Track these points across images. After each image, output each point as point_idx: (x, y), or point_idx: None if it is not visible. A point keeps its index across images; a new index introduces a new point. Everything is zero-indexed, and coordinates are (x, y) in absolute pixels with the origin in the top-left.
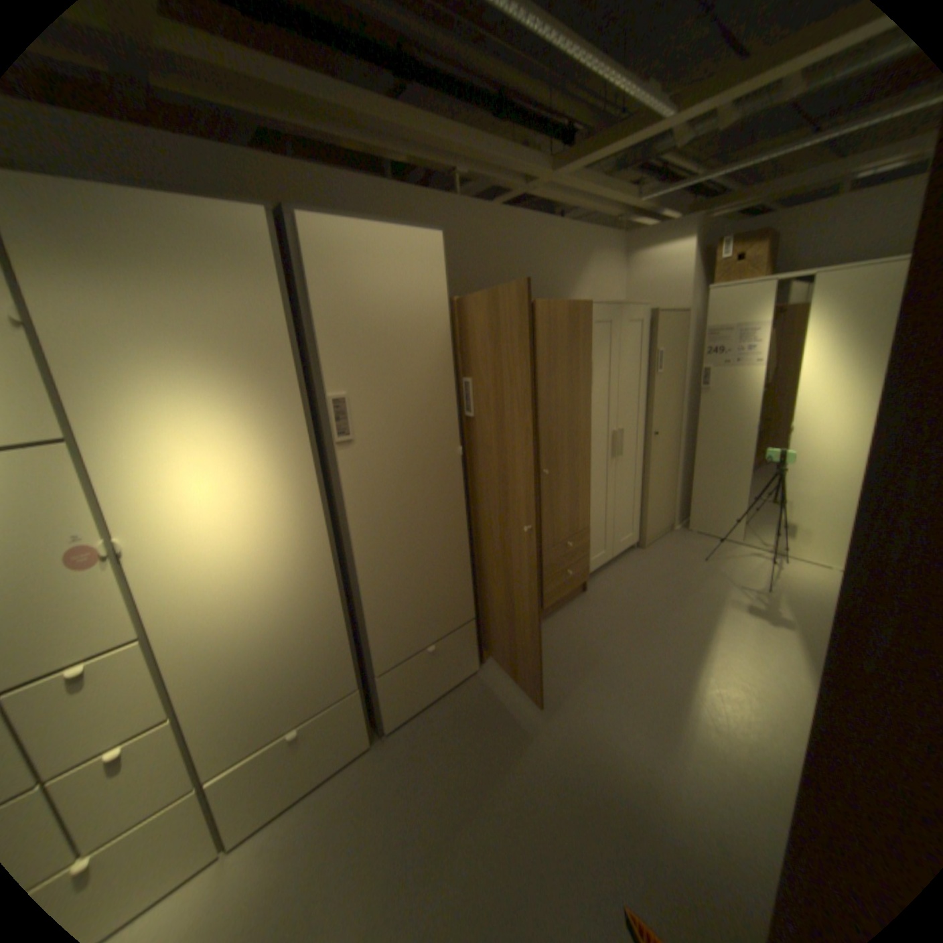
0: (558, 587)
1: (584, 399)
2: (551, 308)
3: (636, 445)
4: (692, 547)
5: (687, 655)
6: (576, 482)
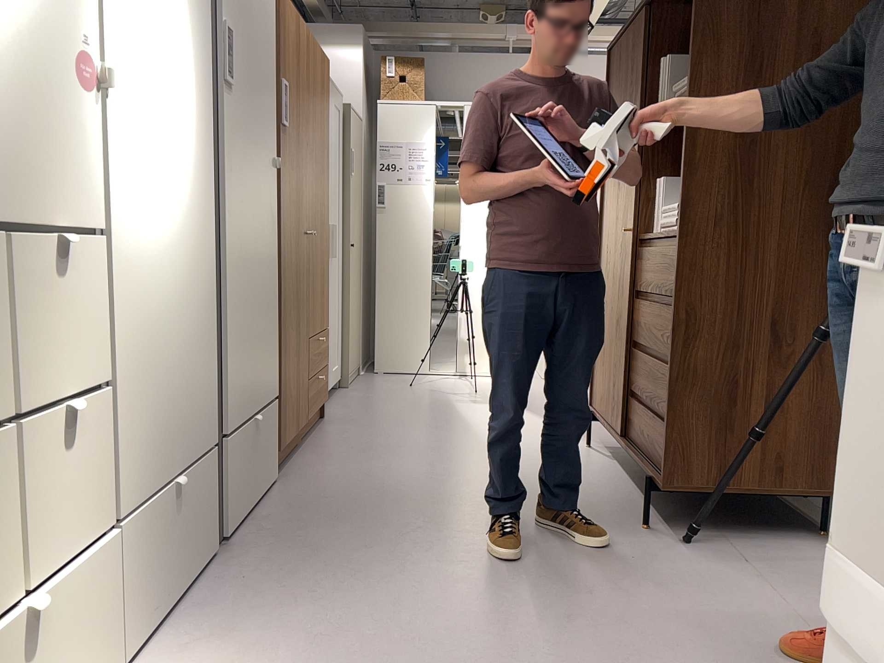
0: (314, 394)
1: (326, 164)
2: (315, 46)
3: (338, 252)
4: (389, 381)
5: (457, 429)
6: (323, 262)
